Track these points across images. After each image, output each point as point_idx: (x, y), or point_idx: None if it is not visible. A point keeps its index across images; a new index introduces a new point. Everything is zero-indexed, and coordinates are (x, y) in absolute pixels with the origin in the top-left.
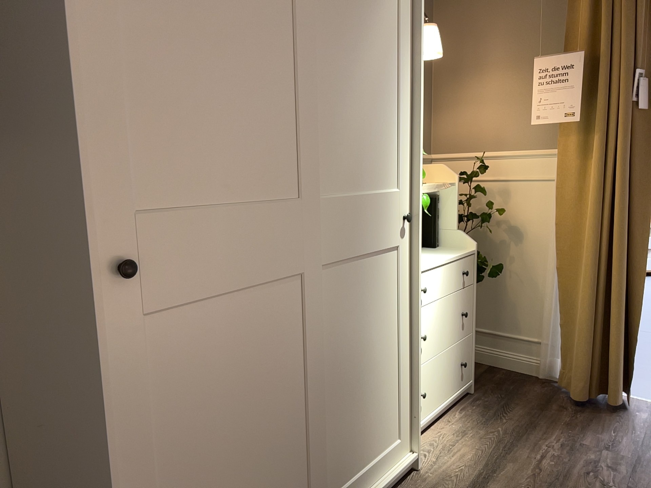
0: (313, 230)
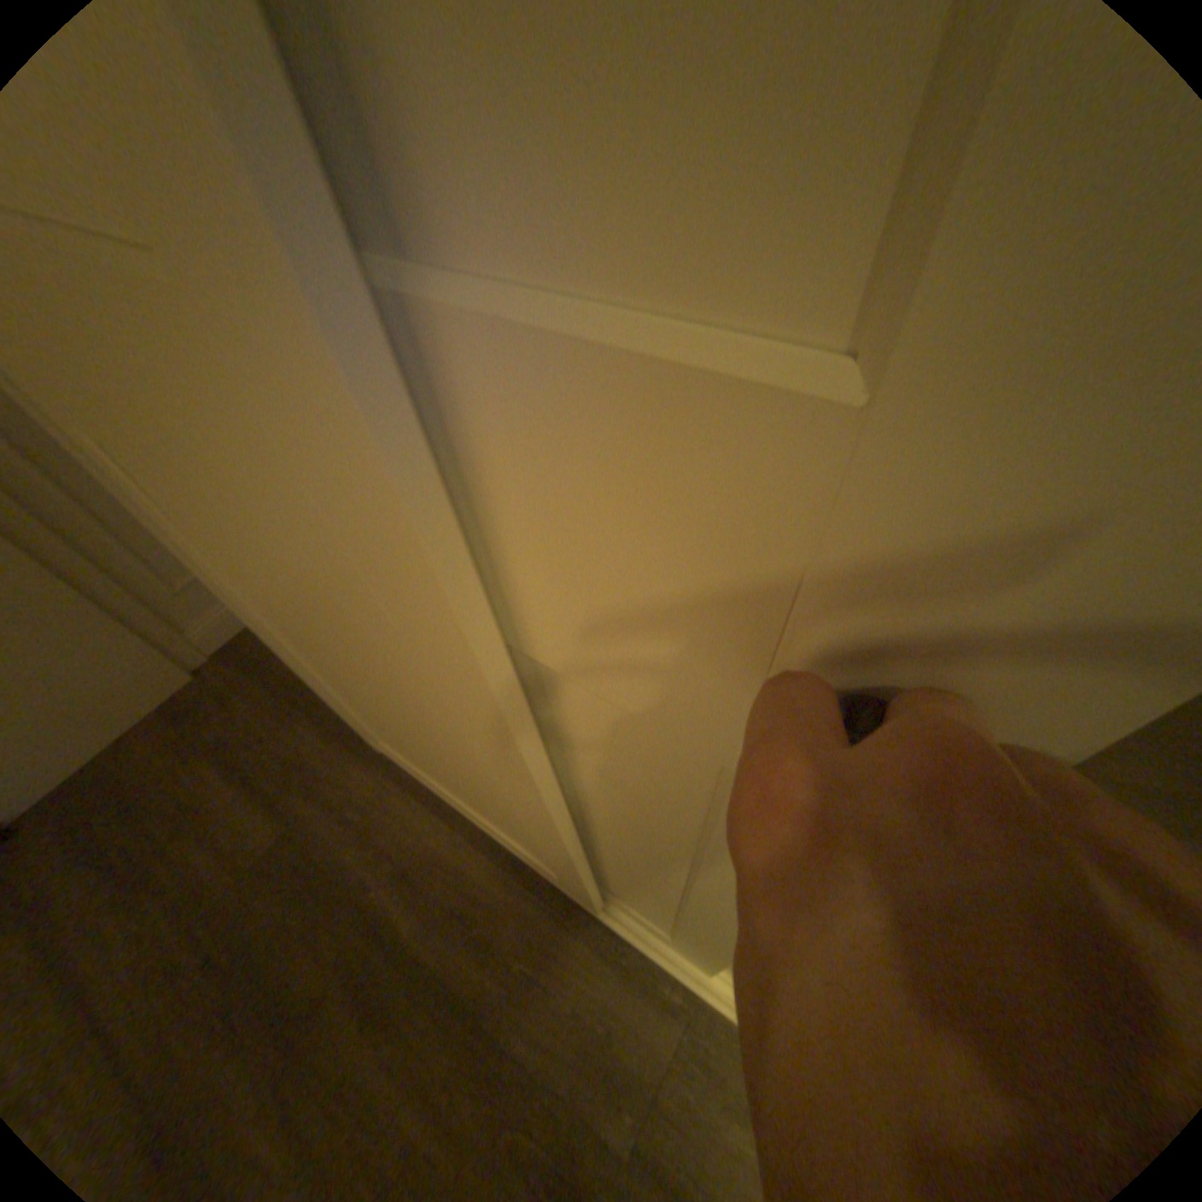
0: (371, 551)
